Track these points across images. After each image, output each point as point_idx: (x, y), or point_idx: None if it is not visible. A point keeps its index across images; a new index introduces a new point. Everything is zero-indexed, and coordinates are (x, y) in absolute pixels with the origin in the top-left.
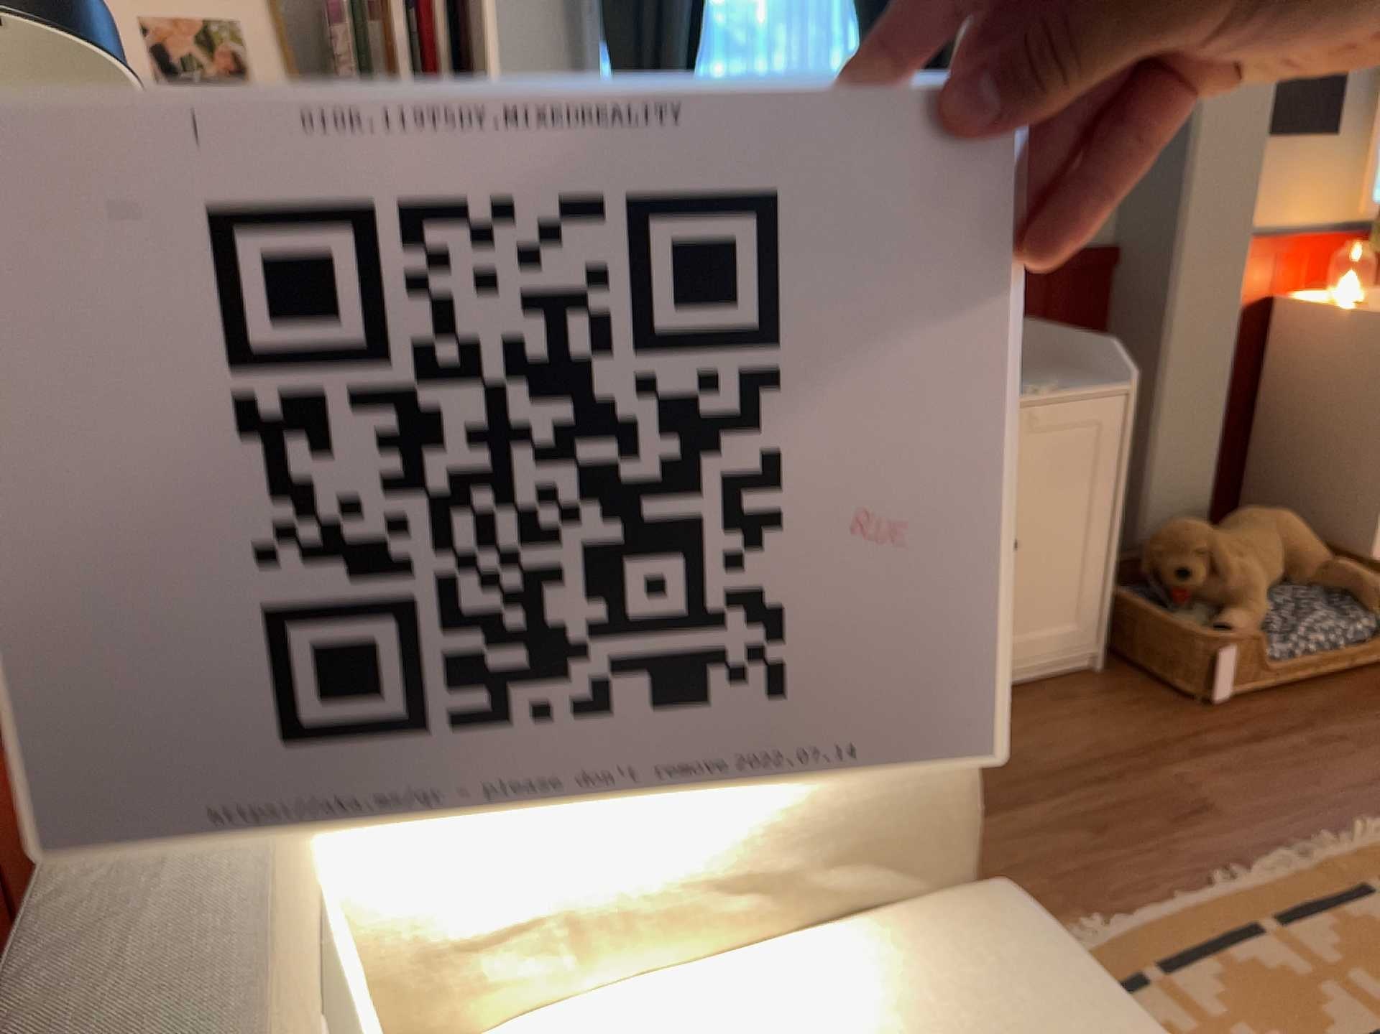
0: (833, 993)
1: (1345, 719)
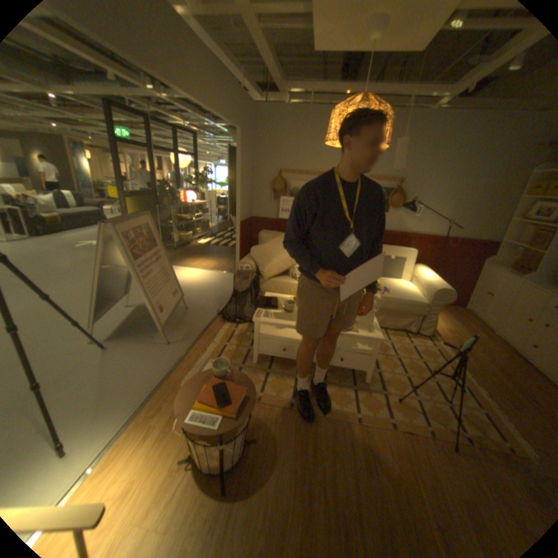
0: (412, 291)
1: None
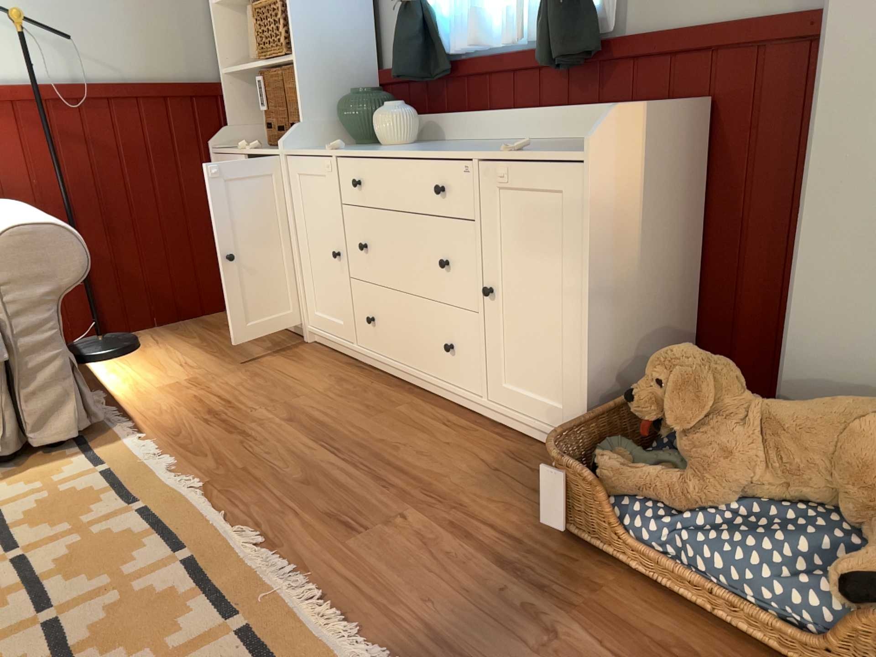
0: None
1: (613, 640)
